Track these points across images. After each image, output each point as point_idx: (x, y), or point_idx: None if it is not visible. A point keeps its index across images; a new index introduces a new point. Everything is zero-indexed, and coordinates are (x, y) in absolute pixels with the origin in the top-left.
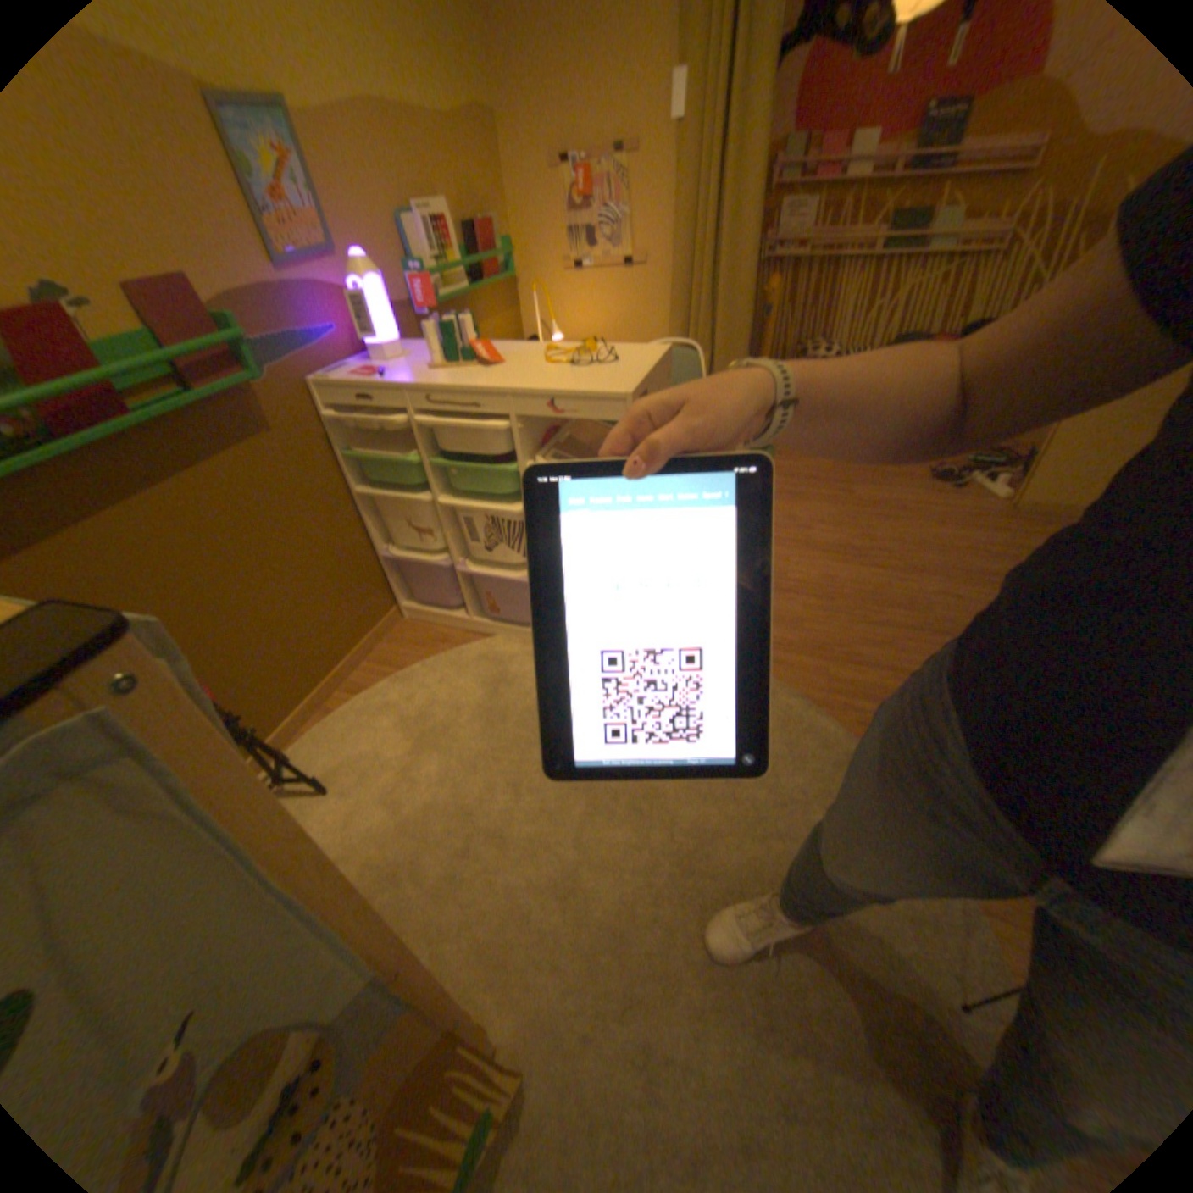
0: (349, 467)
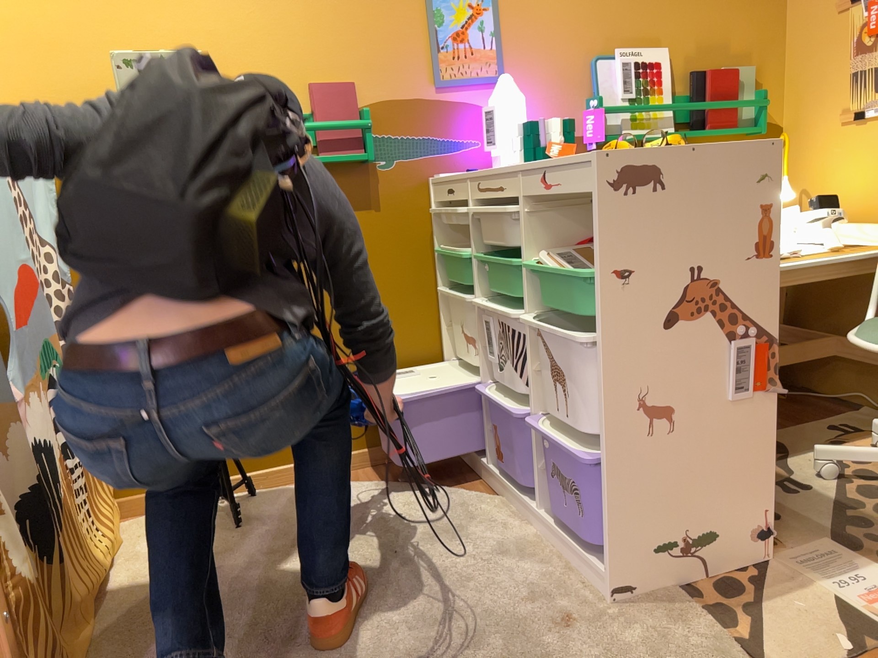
0: (442, 264)
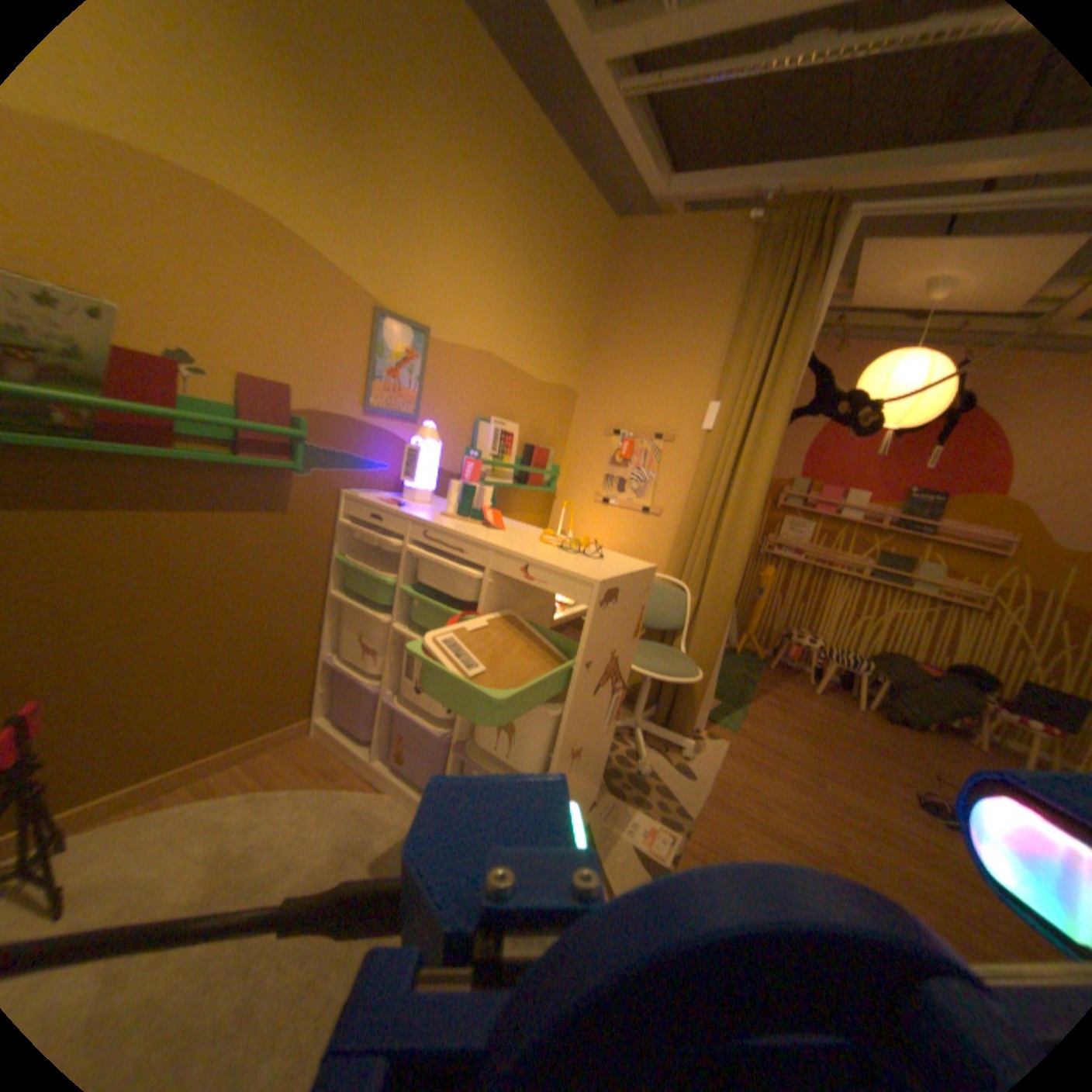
0: (339, 572)
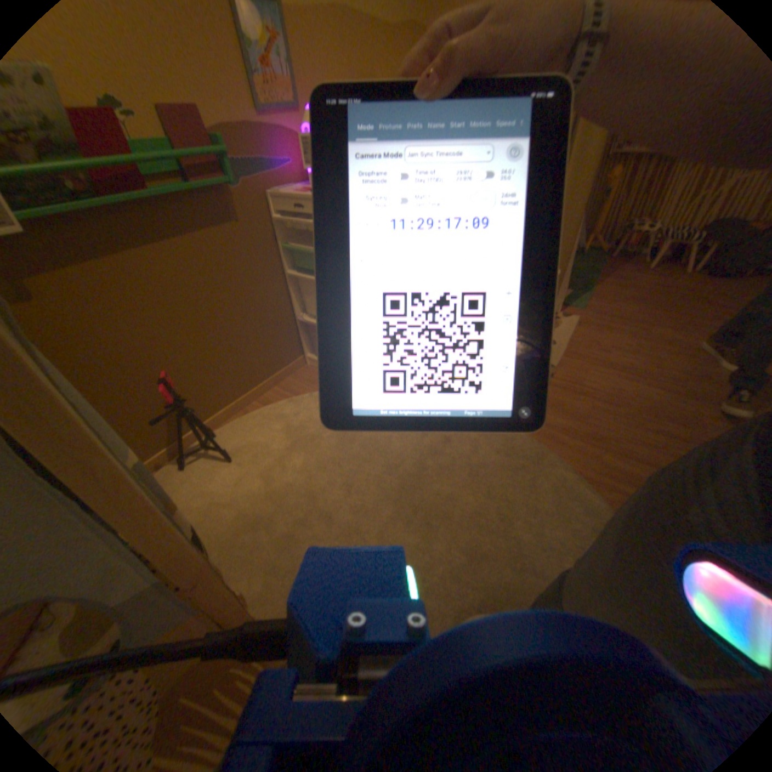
0: (285, 255)
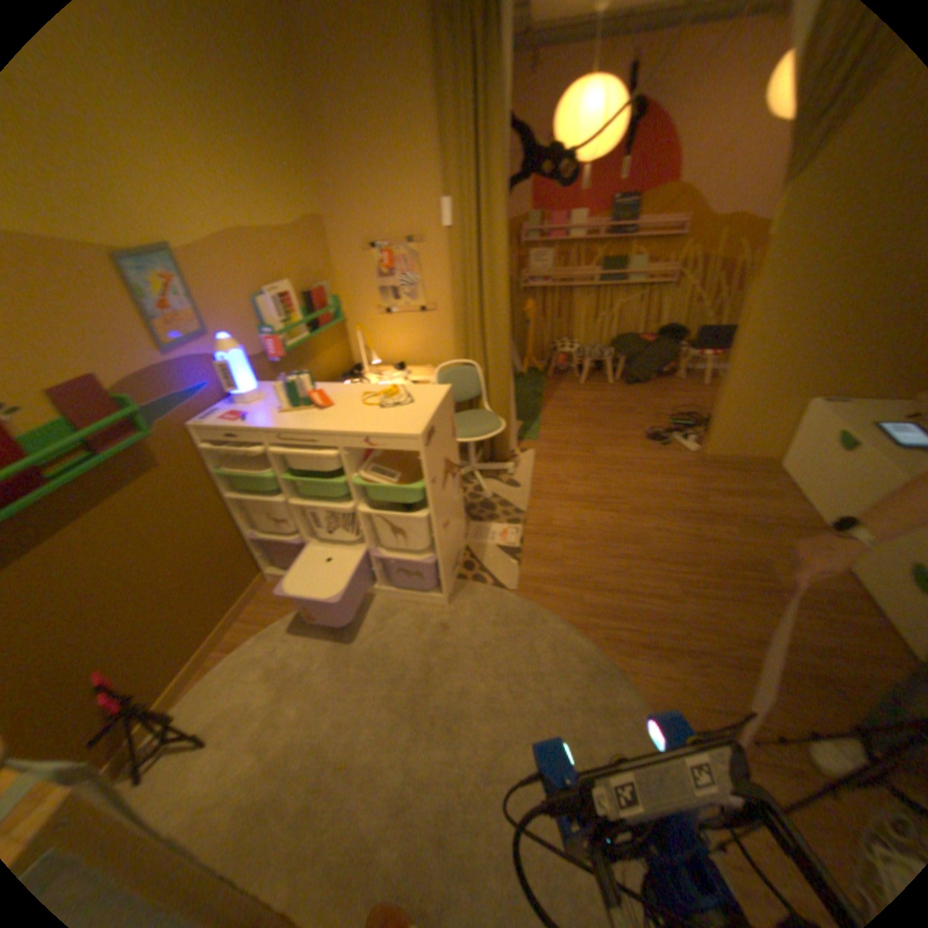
0: (219, 479)
